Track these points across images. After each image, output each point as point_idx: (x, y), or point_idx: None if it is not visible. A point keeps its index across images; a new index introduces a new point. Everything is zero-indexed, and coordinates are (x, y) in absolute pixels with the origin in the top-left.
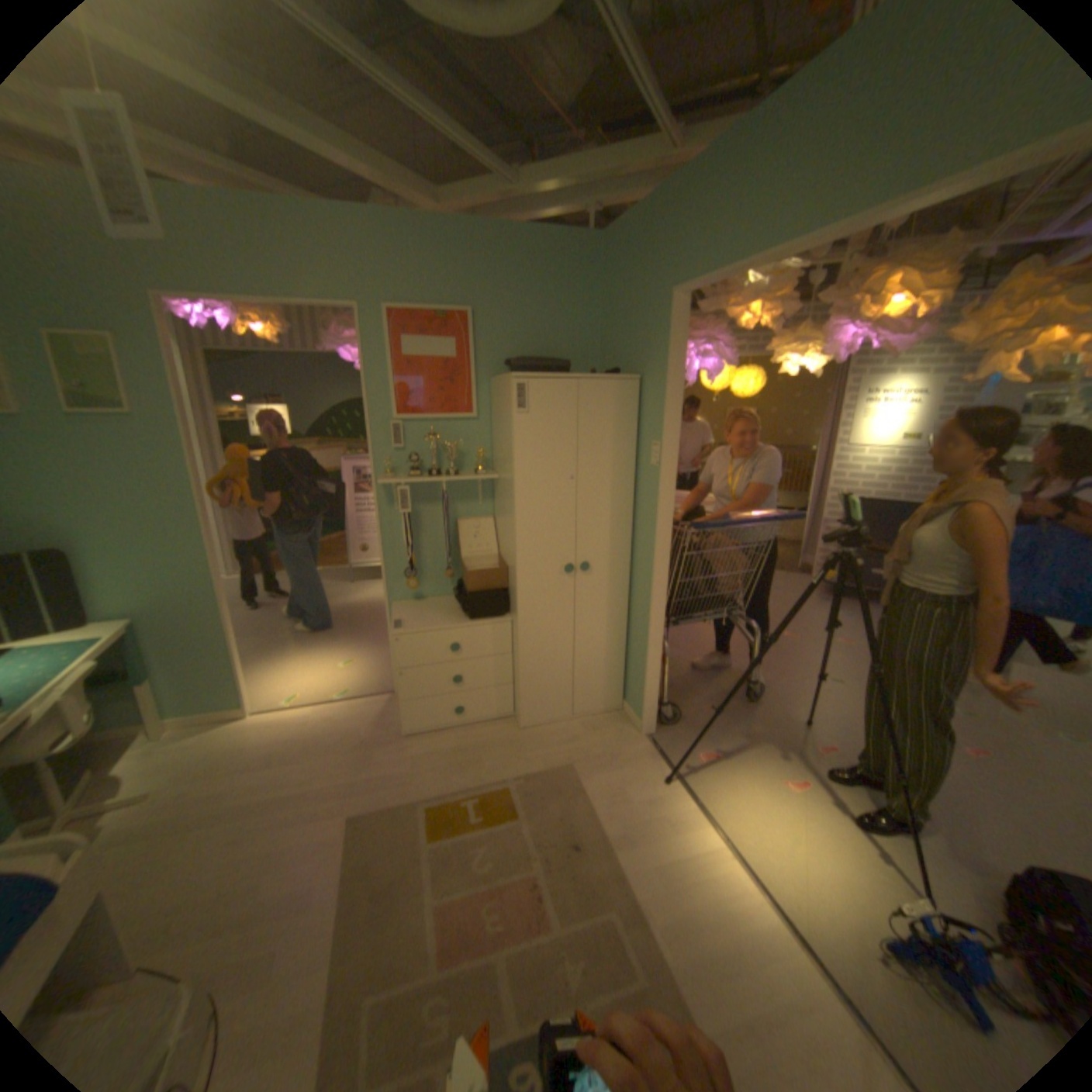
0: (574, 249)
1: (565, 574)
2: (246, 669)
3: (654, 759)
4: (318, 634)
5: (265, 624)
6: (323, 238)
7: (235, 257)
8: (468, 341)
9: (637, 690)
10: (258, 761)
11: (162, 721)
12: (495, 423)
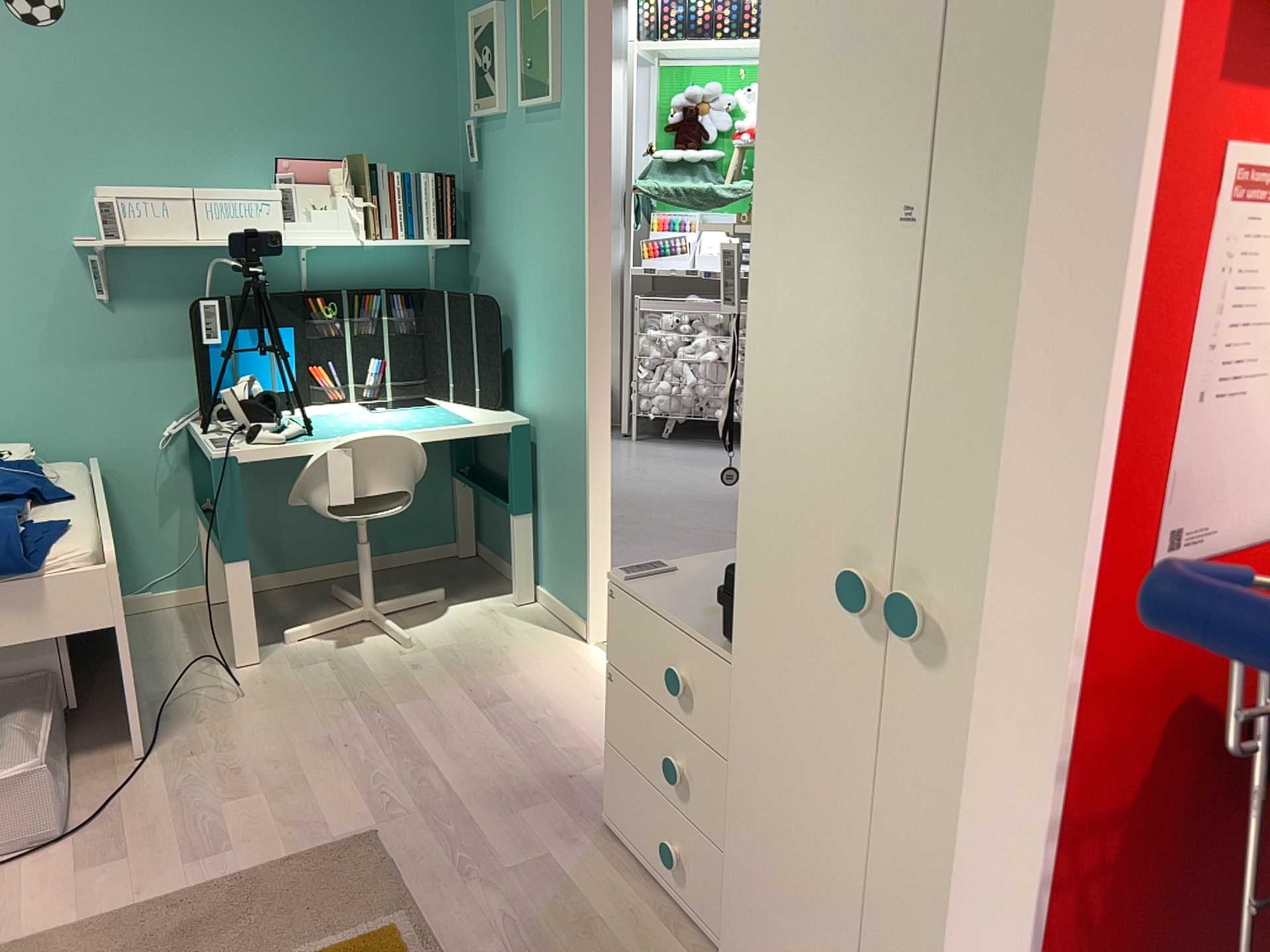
0: None
1: (859, 609)
2: None
3: None
4: None
5: None
6: None
7: None
8: None
9: None
10: (496, 694)
11: (539, 586)
12: None
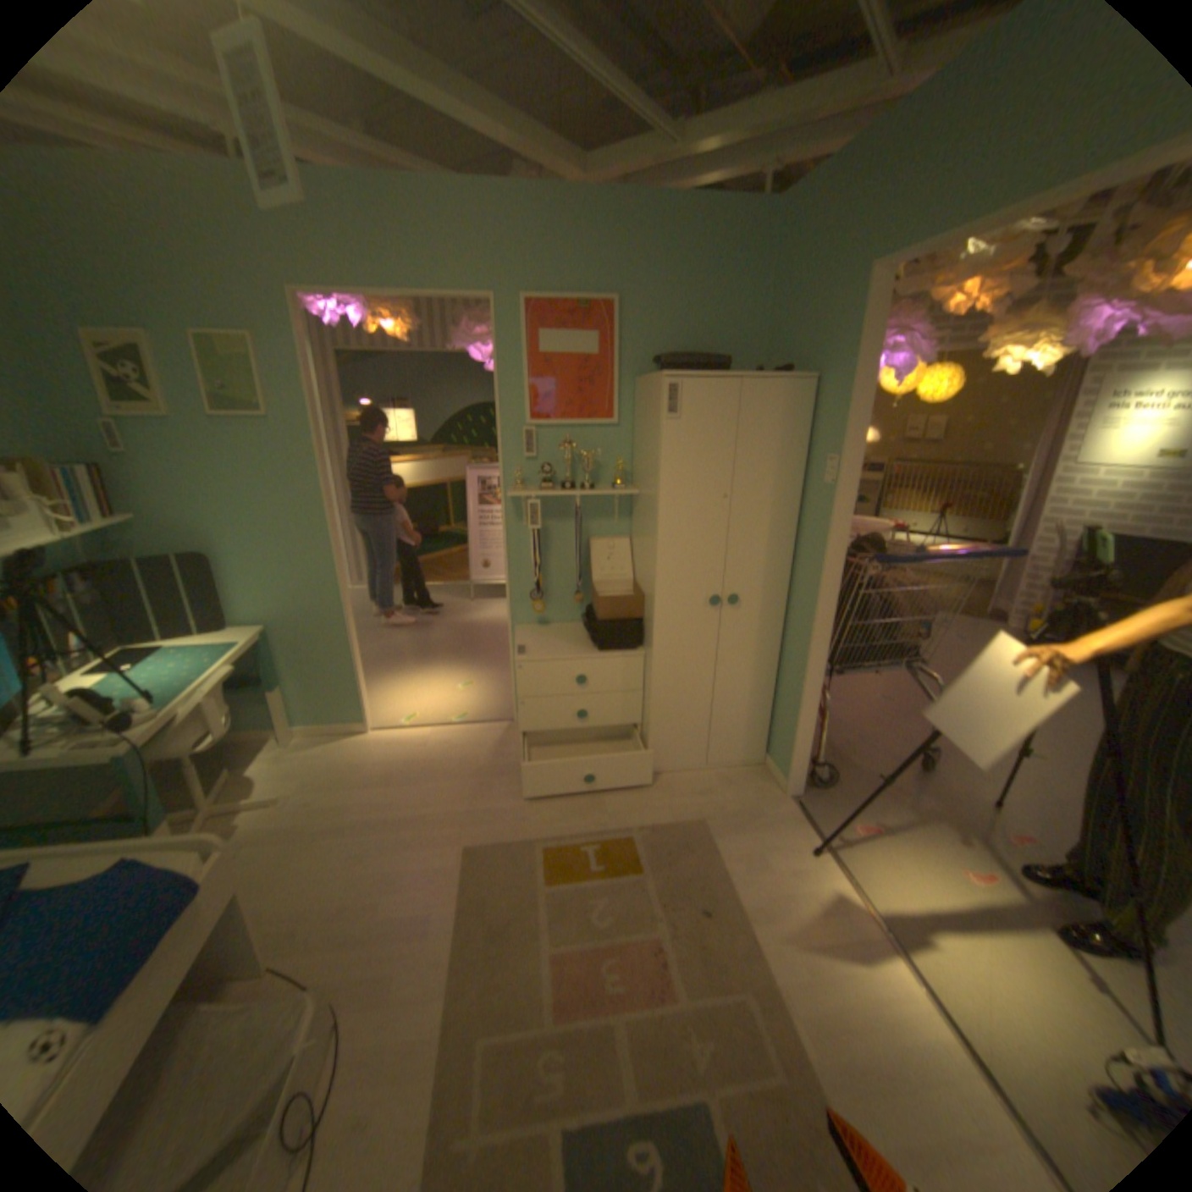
0: (744, 219)
1: (710, 606)
2: (368, 682)
3: (801, 825)
4: (438, 652)
5: (387, 637)
6: (460, 219)
7: (369, 244)
8: (612, 334)
9: (785, 745)
10: (379, 778)
11: (291, 728)
12: (637, 430)
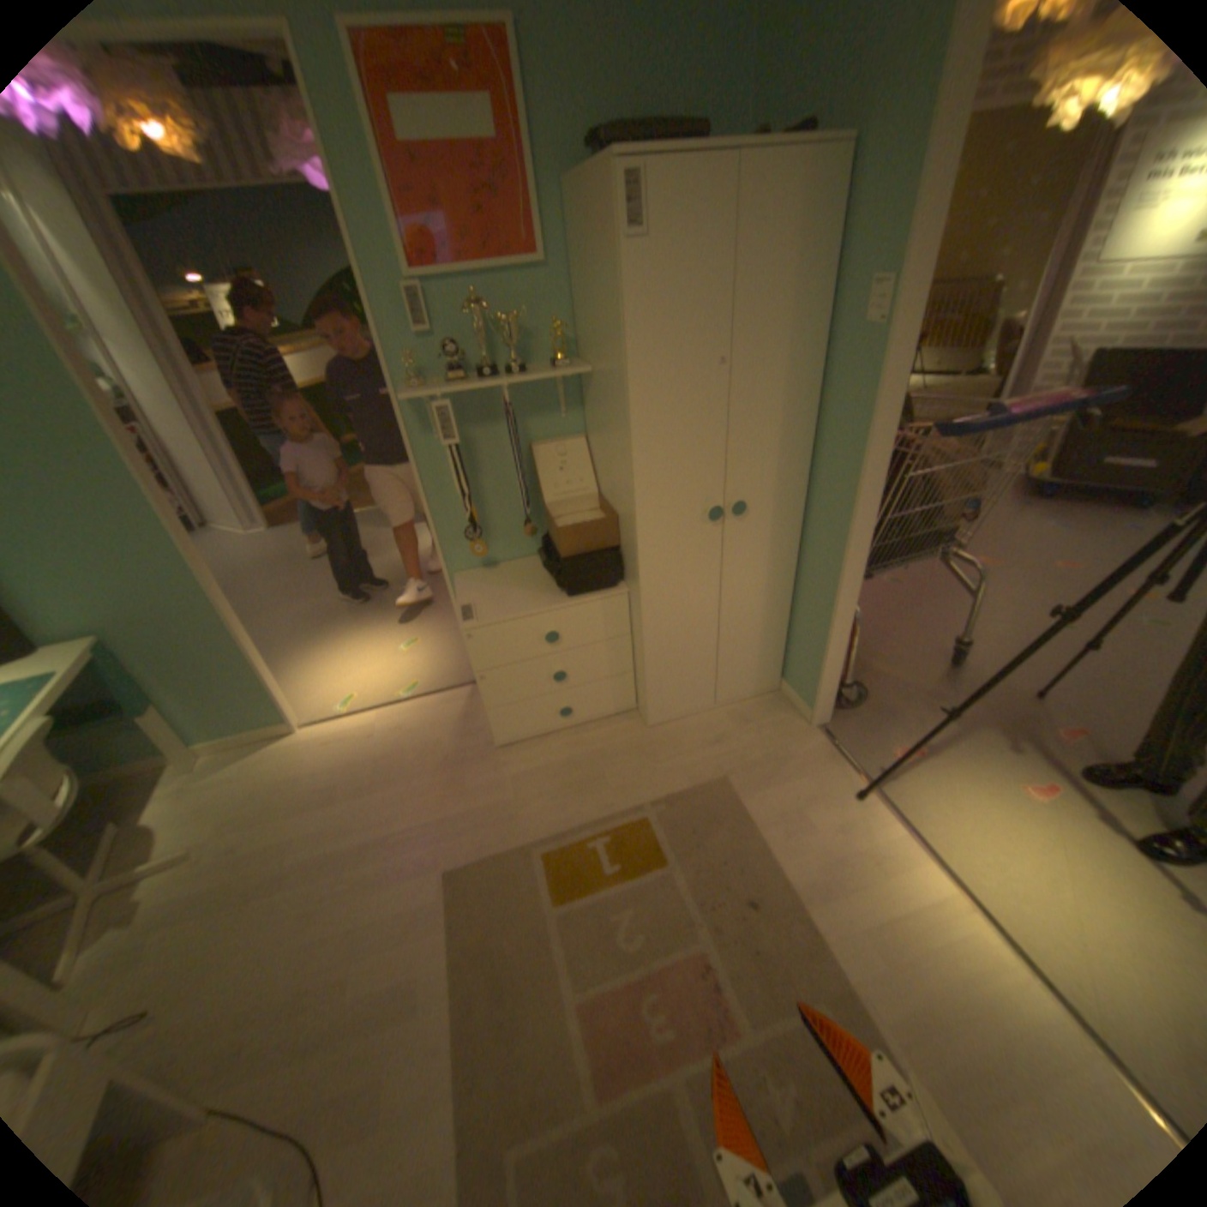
0: None
1: (710, 522)
2: (285, 660)
3: (836, 761)
4: (367, 604)
5: (300, 593)
6: None
7: None
8: (514, 94)
9: (807, 671)
10: (319, 793)
11: (190, 746)
12: (576, 269)
